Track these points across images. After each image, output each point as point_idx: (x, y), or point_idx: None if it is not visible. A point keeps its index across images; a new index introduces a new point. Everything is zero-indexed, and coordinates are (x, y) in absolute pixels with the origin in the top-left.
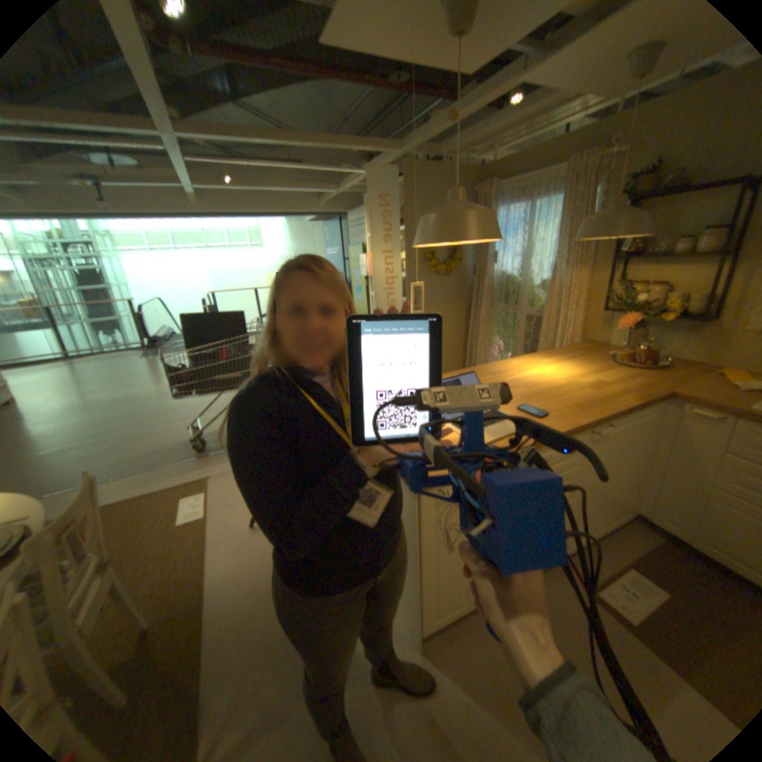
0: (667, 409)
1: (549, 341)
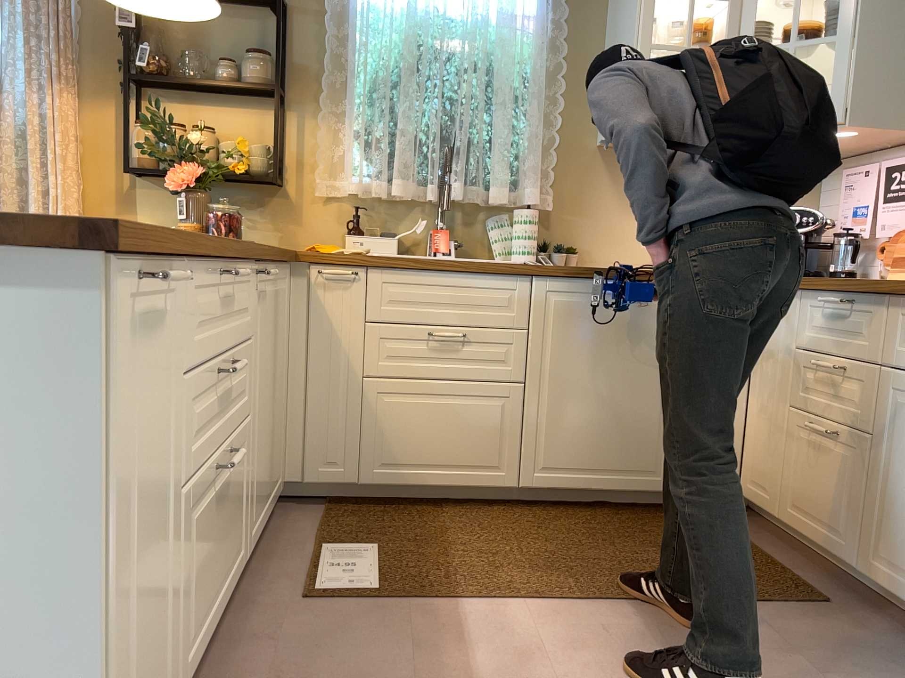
0: (288, 282)
1: None
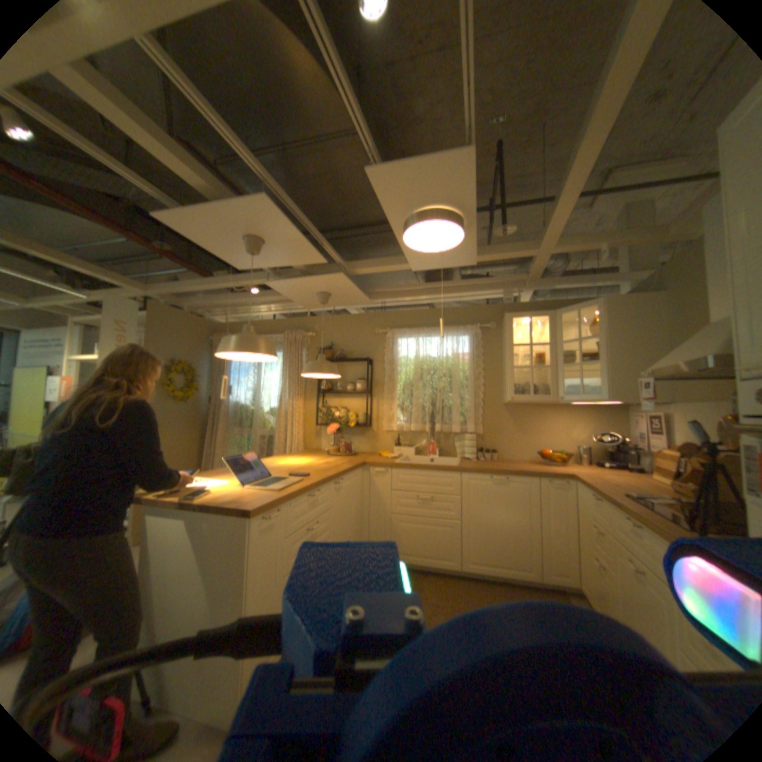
0: (362, 474)
1: (281, 453)
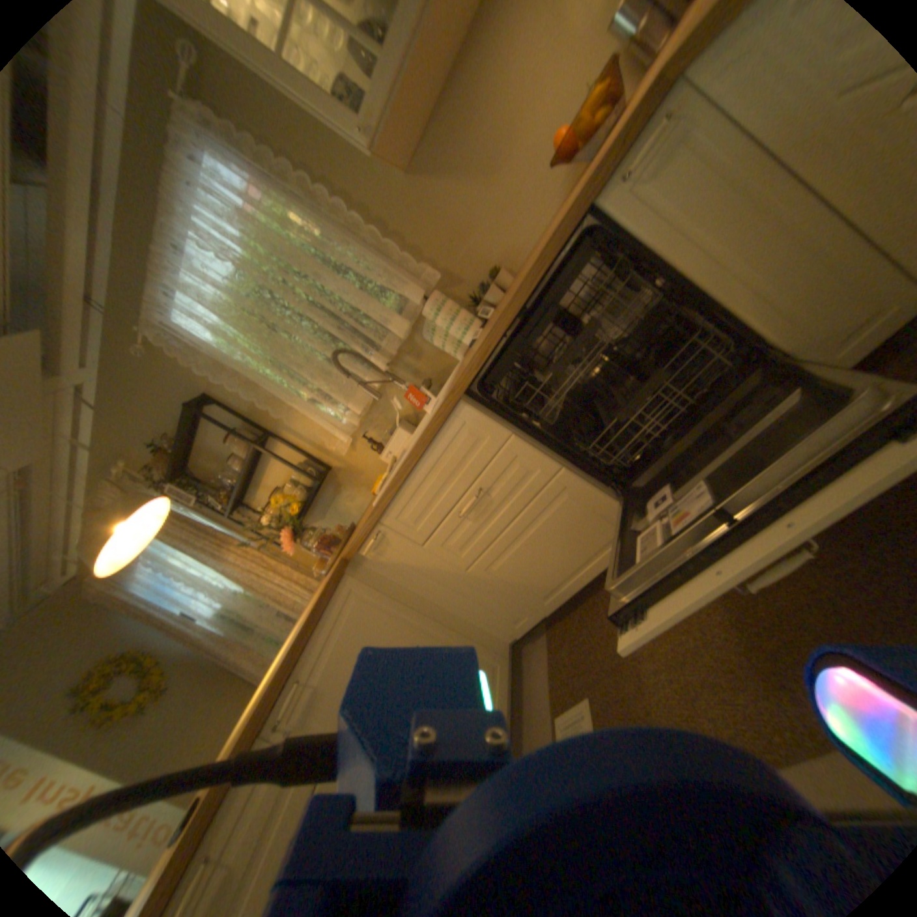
0: (361, 570)
1: None
